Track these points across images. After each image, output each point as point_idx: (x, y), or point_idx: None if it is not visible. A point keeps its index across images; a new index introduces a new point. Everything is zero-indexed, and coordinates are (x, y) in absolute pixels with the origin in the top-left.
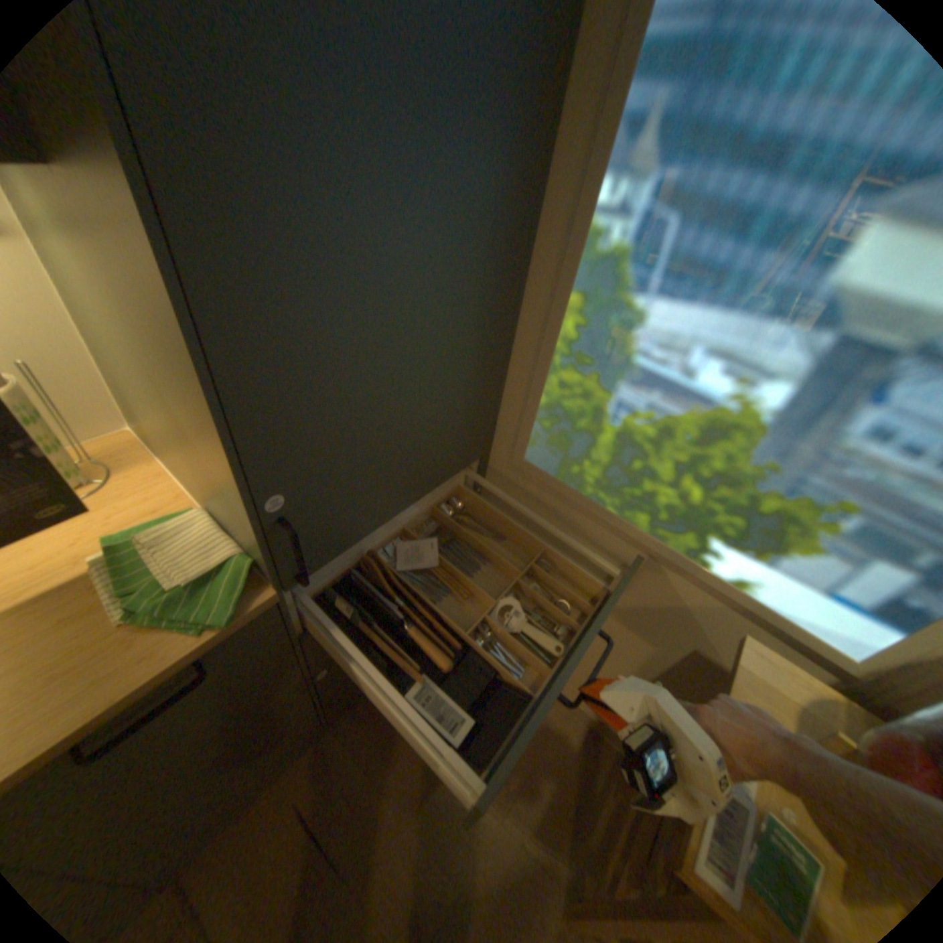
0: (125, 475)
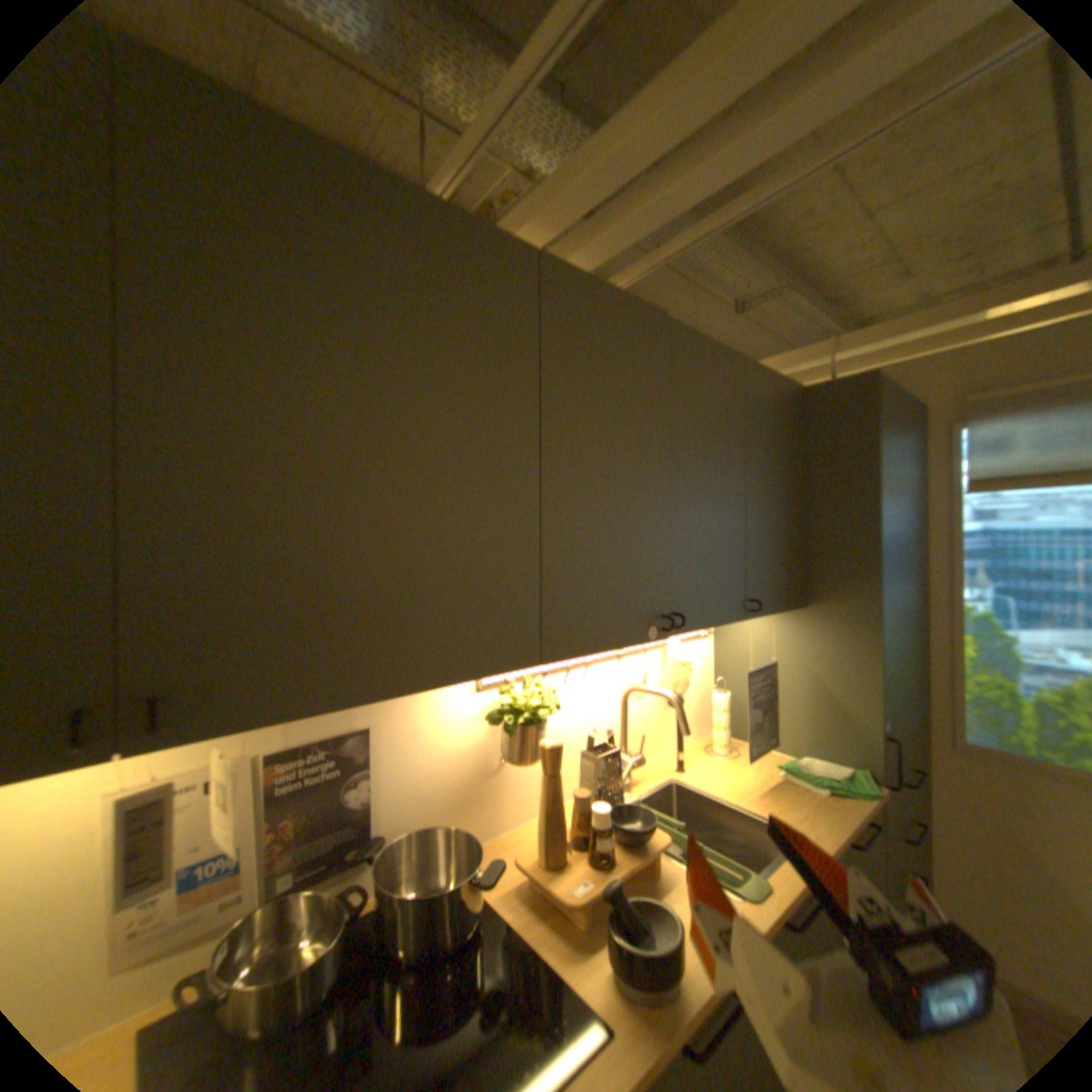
0: (742, 750)
